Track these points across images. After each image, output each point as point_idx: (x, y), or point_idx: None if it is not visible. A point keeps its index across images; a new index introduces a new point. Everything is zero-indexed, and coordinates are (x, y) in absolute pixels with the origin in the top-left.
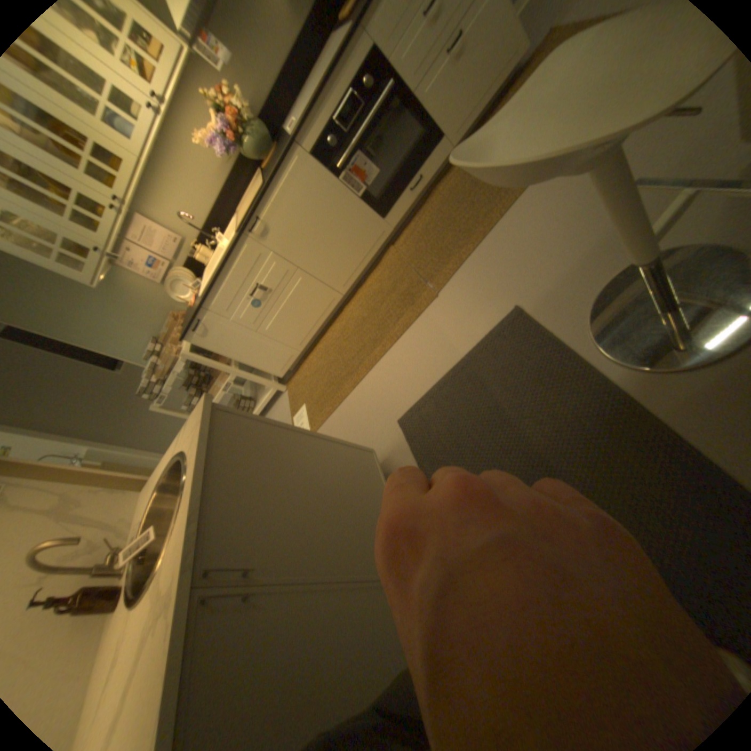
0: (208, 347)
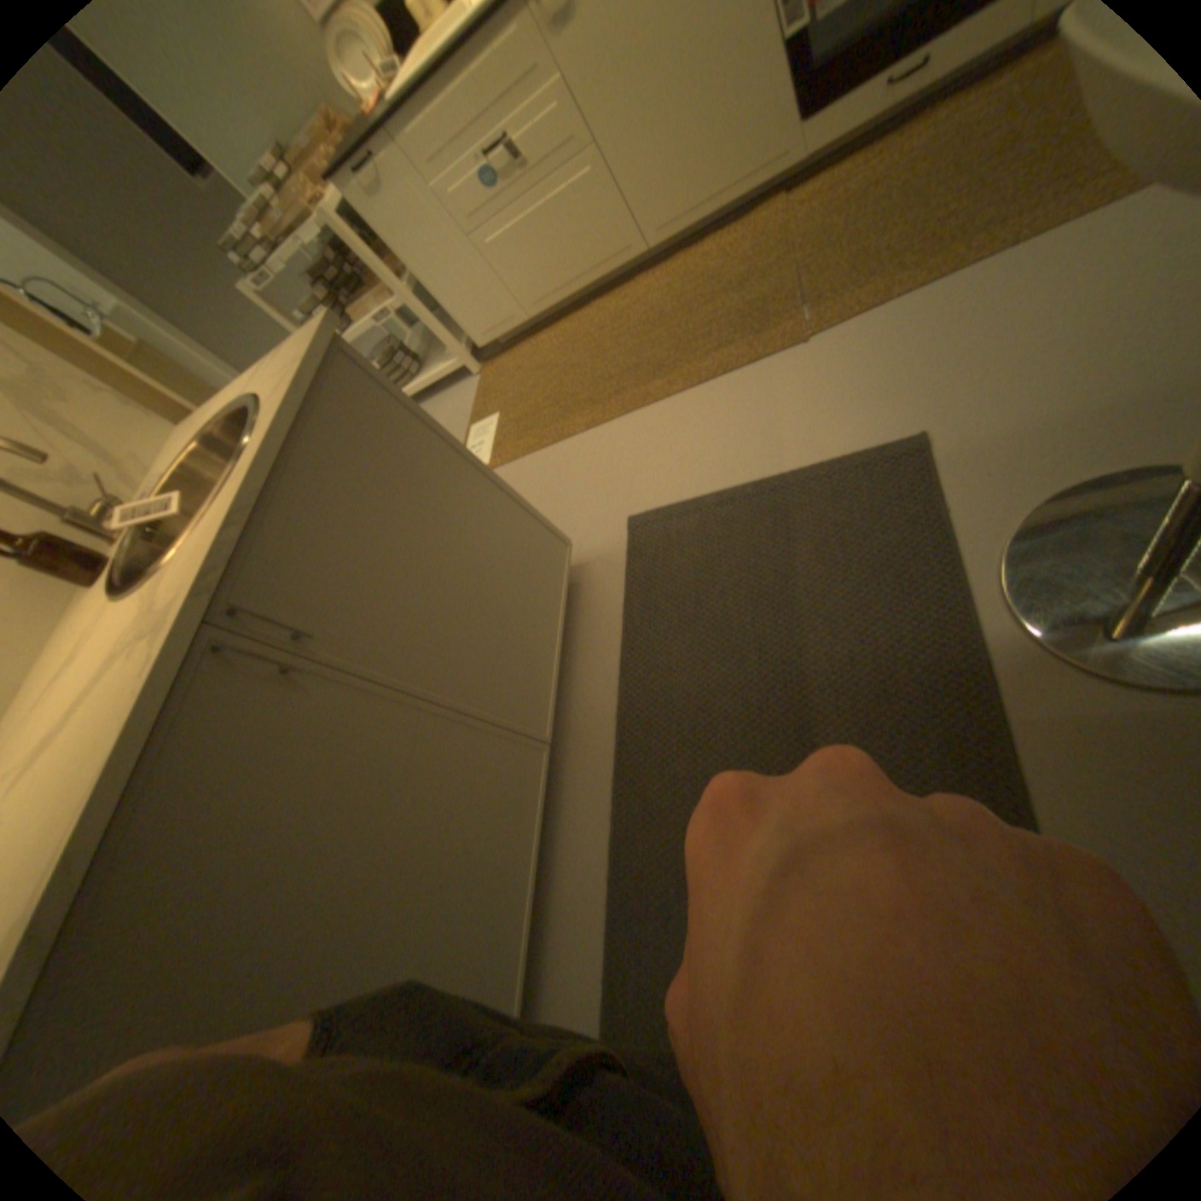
0: (370, 222)
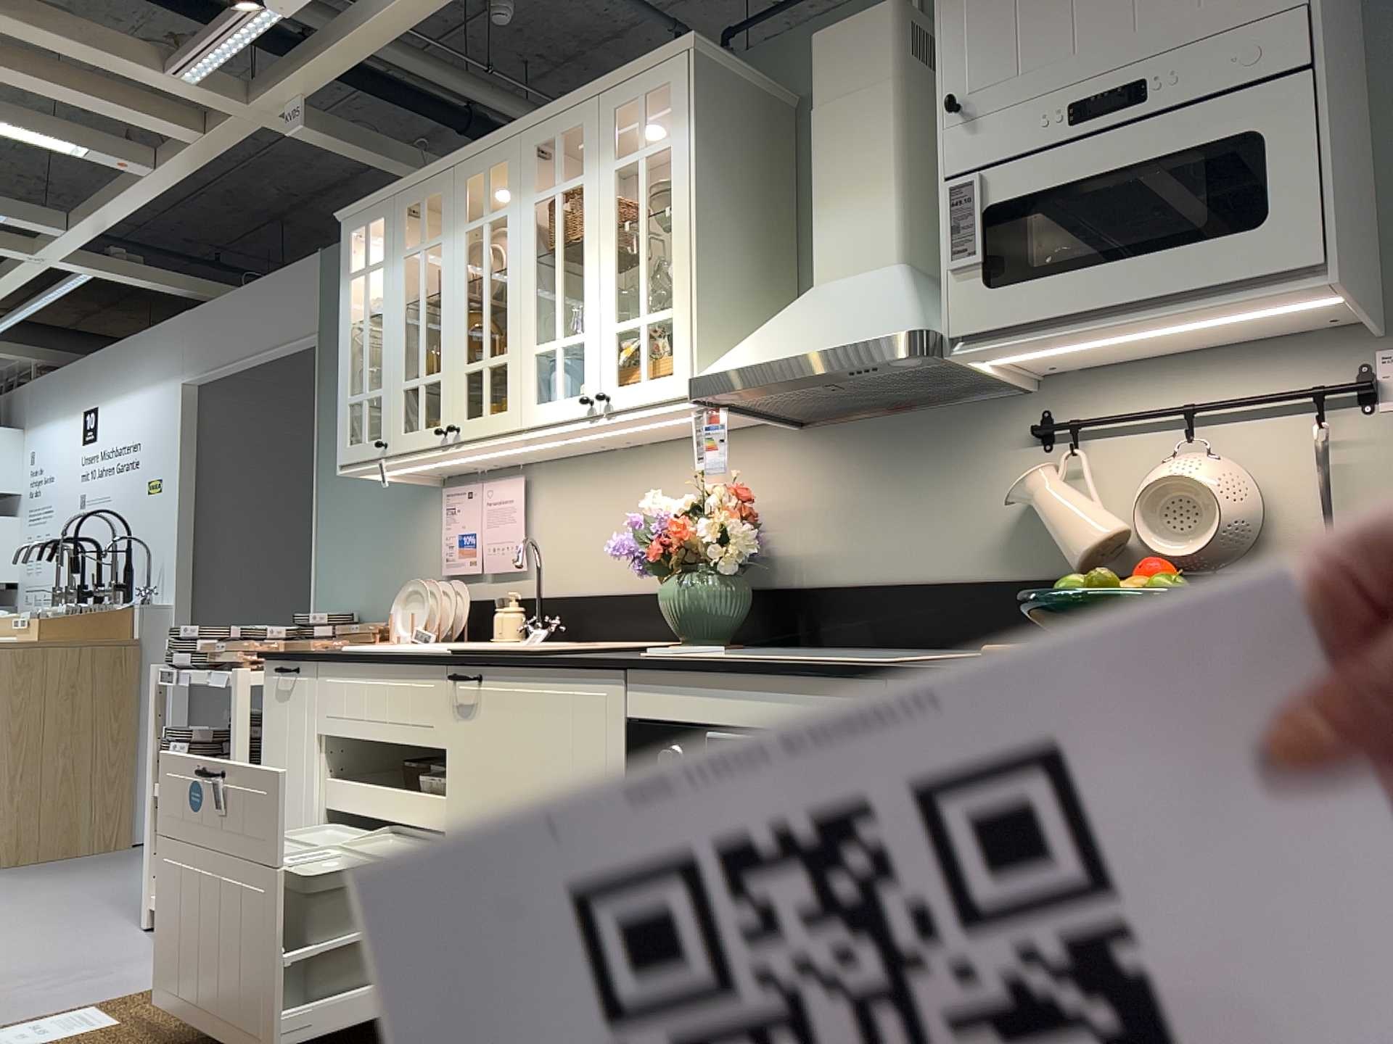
0: (264, 717)
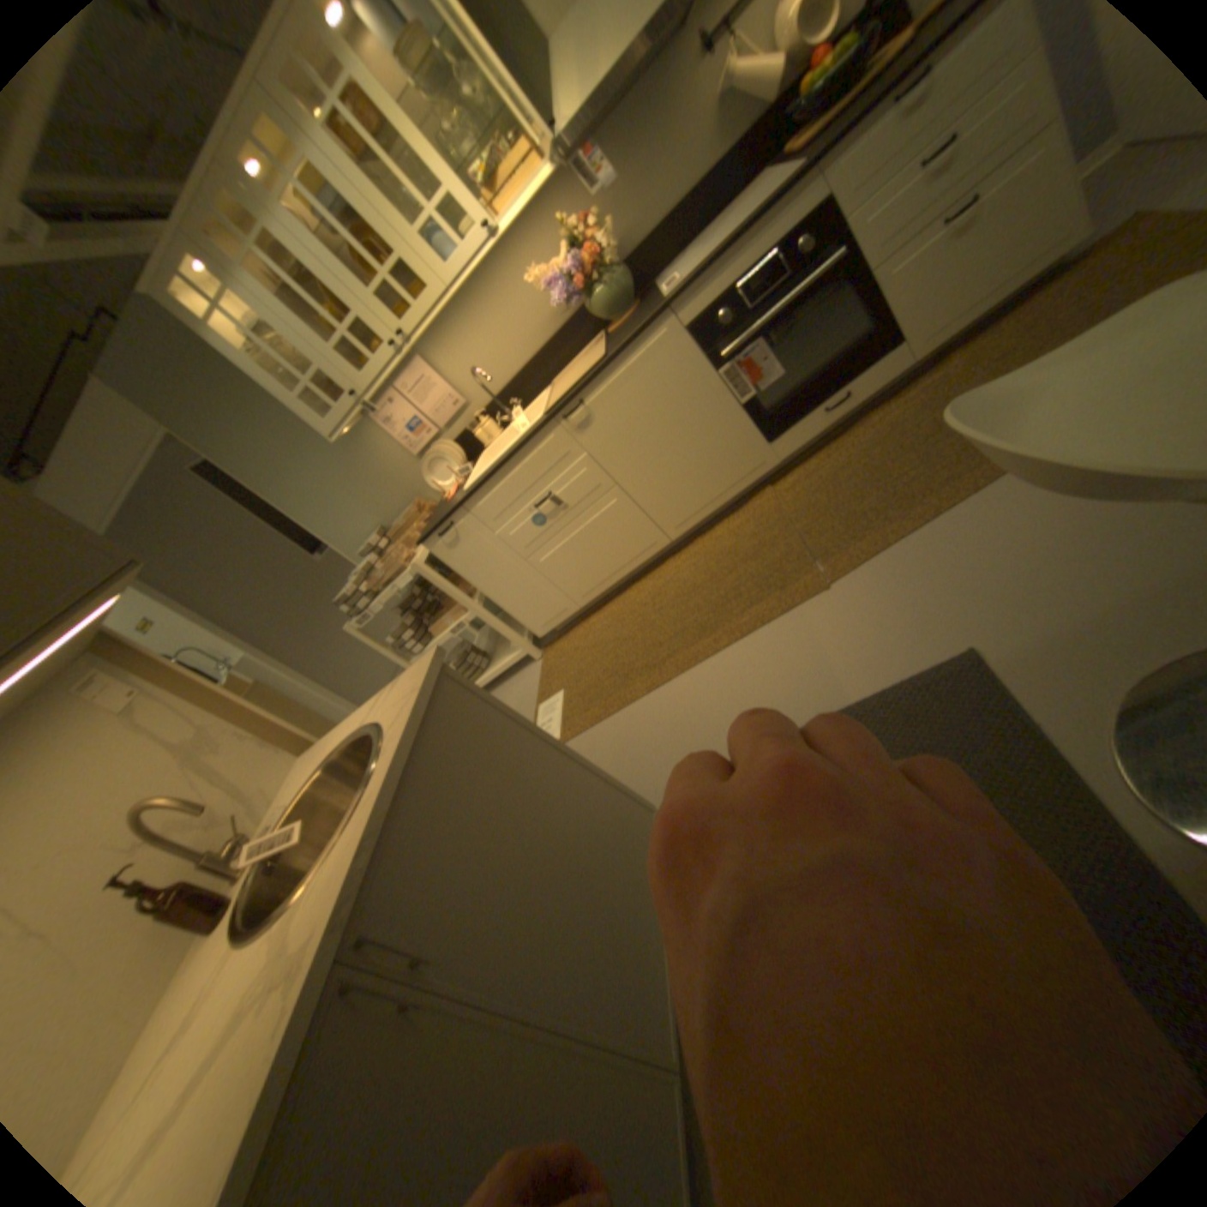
0: (452, 564)
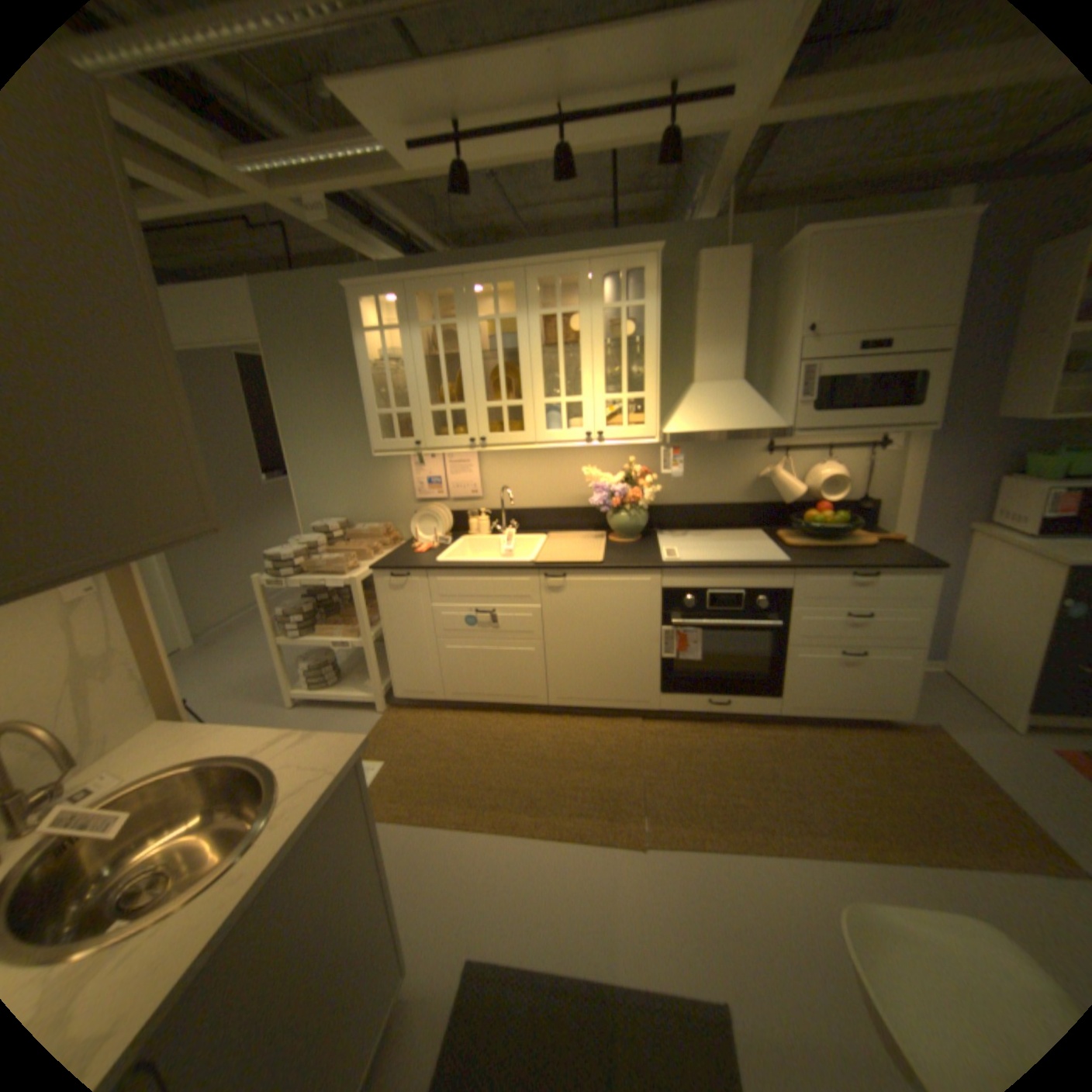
0: (379, 599)
